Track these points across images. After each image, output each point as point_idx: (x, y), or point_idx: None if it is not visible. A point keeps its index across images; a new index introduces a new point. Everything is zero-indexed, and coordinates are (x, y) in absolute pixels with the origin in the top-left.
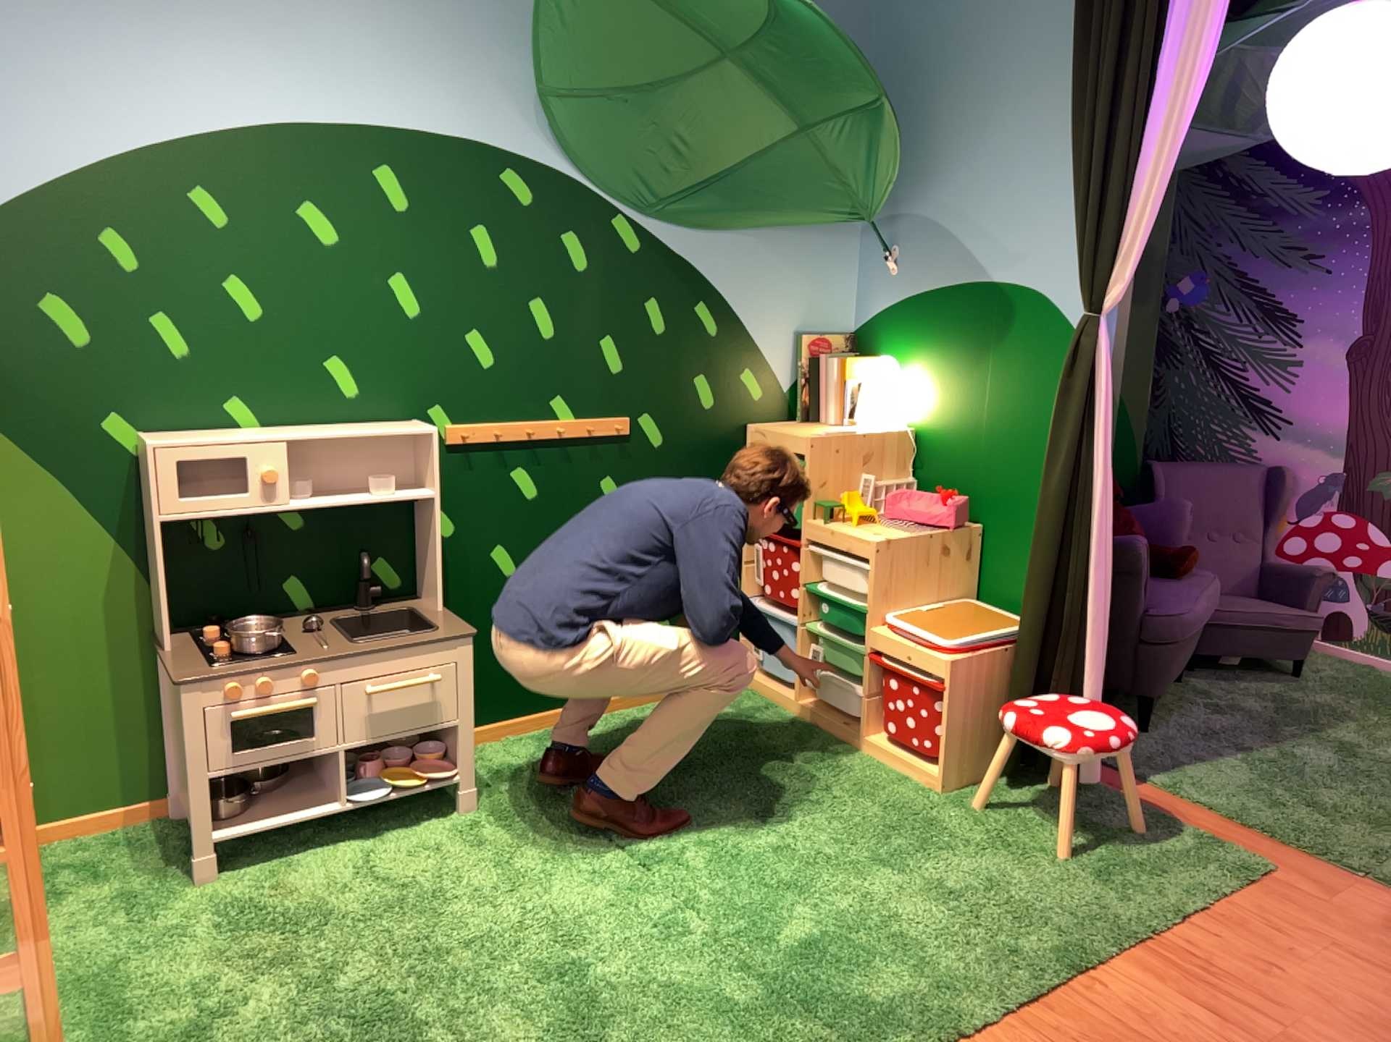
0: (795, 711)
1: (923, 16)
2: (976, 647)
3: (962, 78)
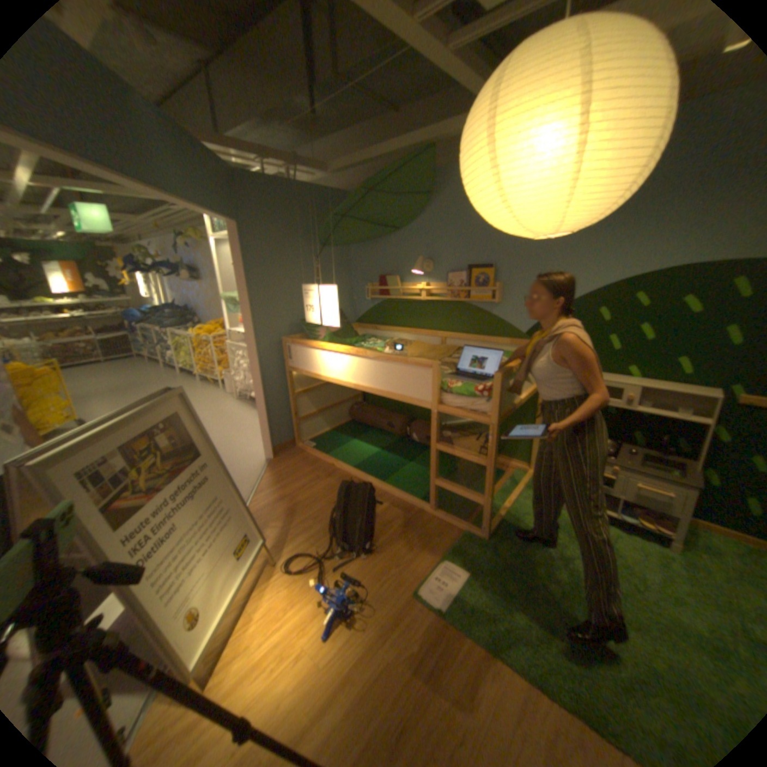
0: None
1: None
2: None
3: None
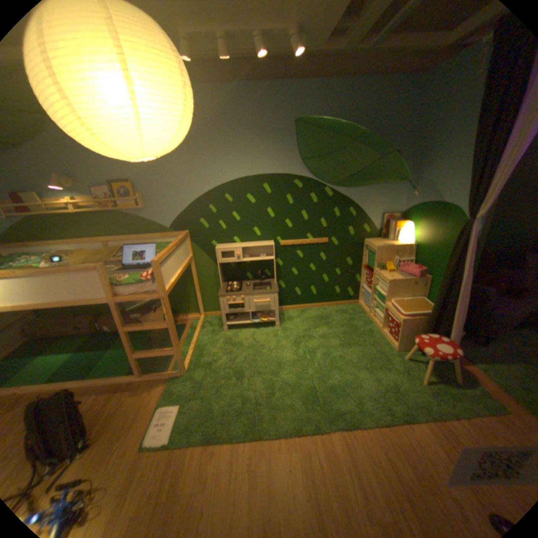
0: (368, 316)
1: (434, 110)
2: (414, 316)
3: (444, 131)
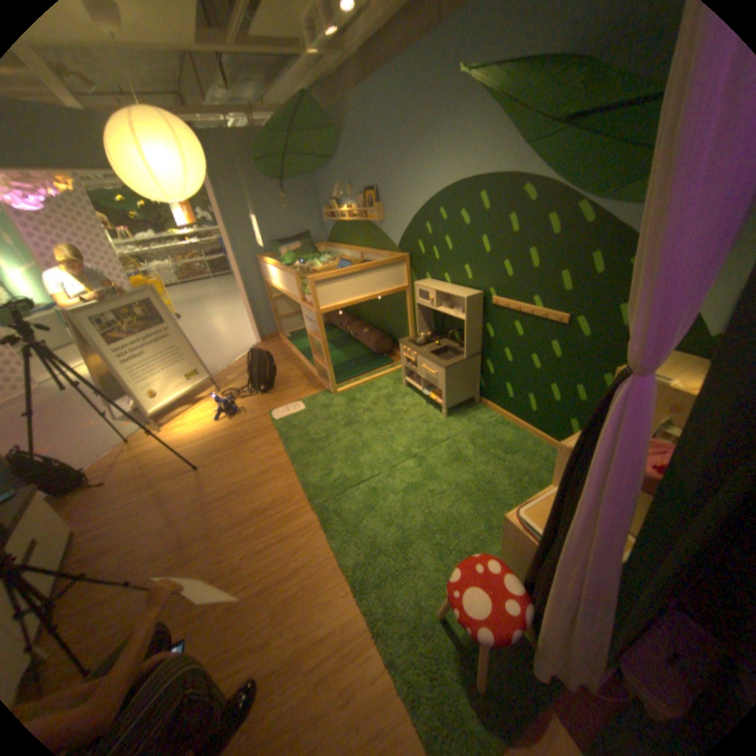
0: None
1: None
2: (530, 532)
3: None
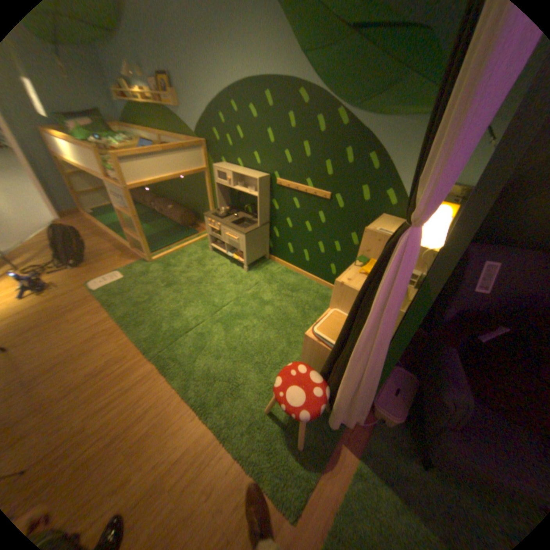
0: None
1: None
2: (322, 341)
3: None
